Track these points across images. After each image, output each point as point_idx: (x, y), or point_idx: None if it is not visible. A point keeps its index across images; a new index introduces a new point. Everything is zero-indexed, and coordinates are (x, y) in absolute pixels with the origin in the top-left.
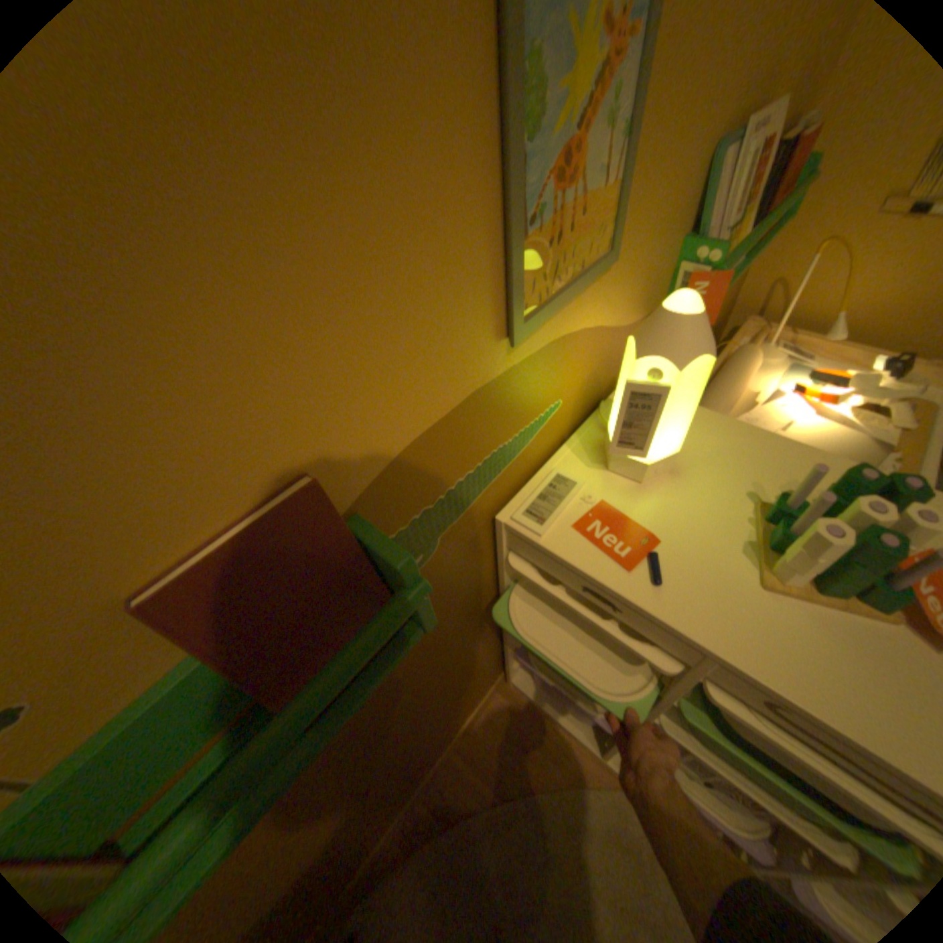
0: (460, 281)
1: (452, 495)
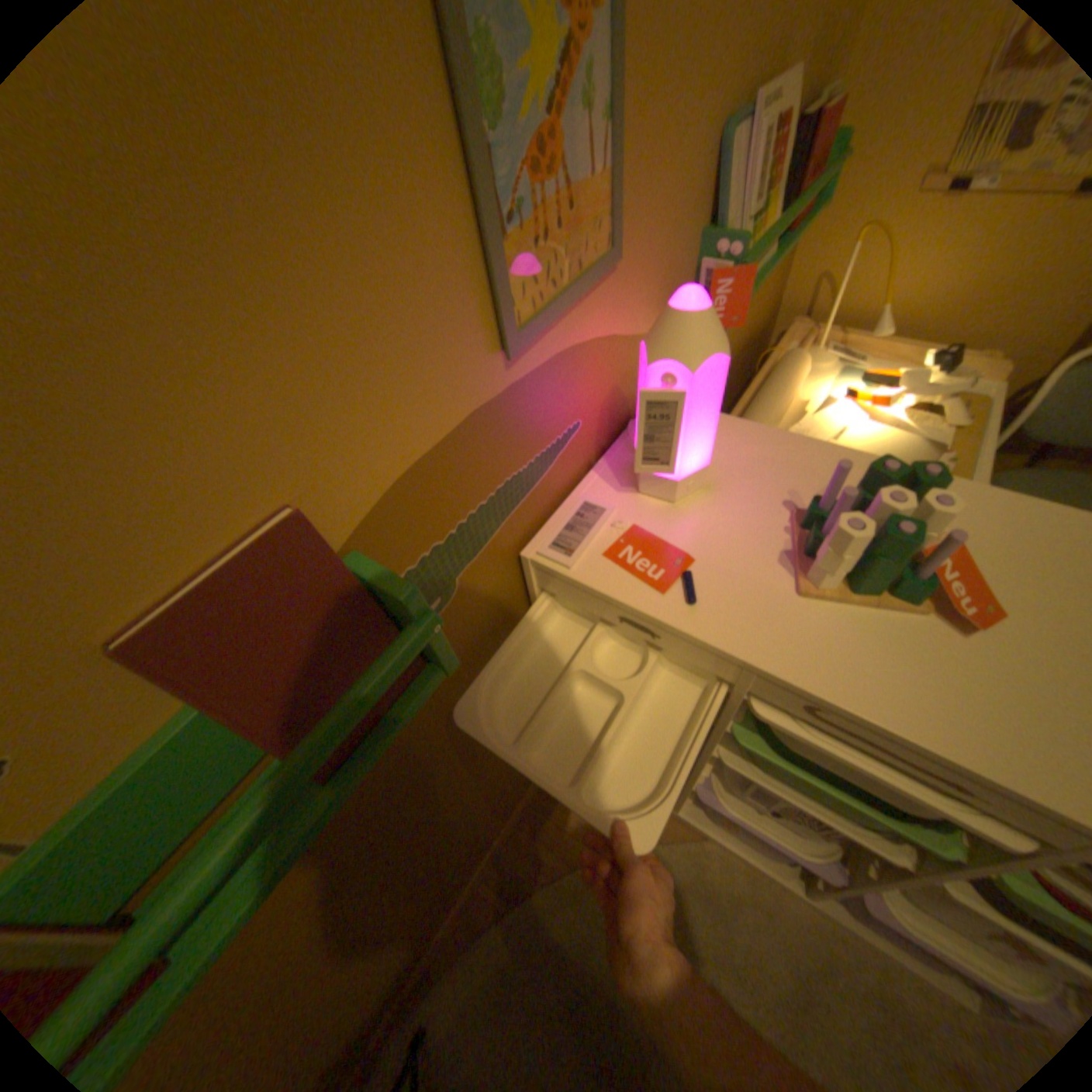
0: (435, 288)
1: (464, 529)
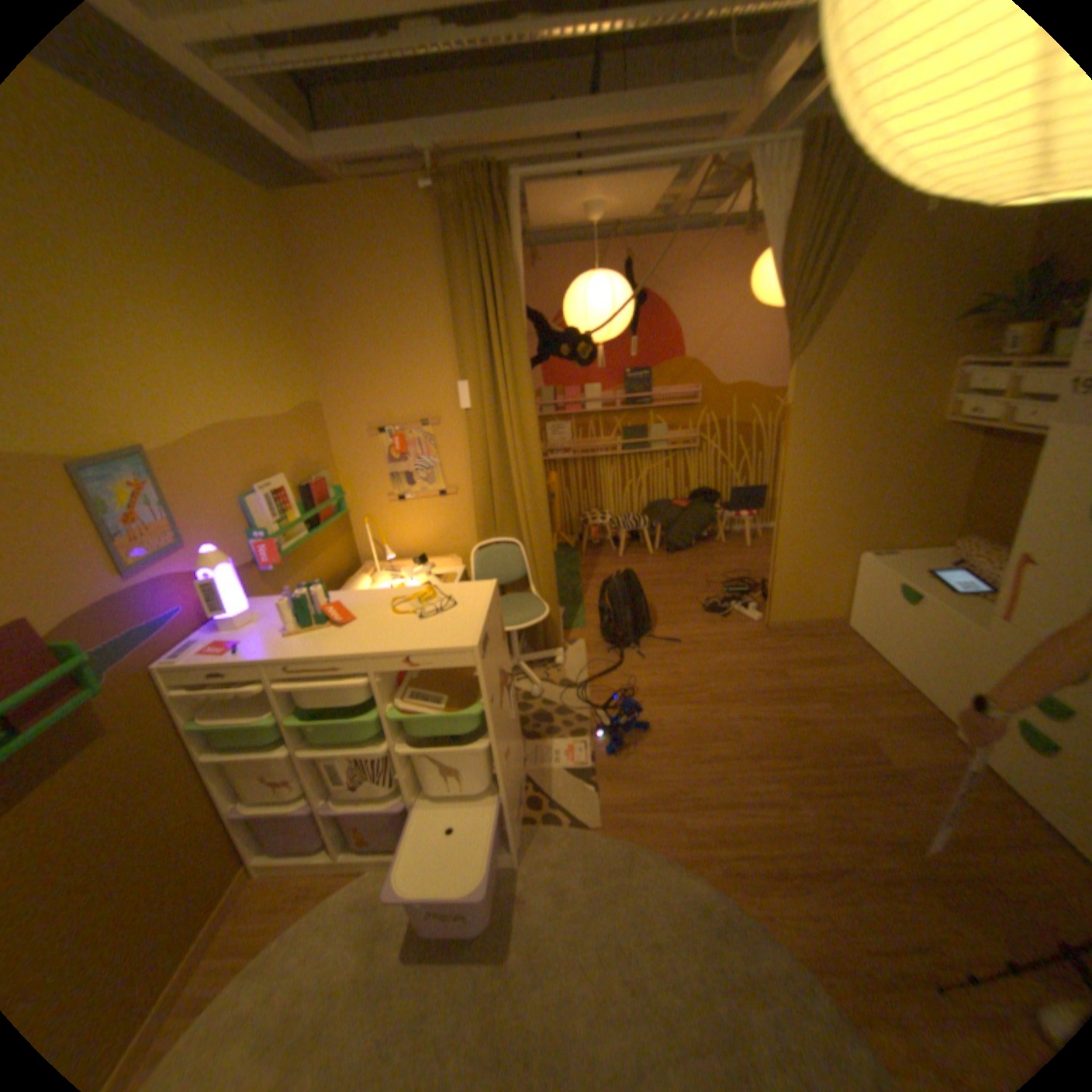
0: (84, 557)
1: (107, 648)
